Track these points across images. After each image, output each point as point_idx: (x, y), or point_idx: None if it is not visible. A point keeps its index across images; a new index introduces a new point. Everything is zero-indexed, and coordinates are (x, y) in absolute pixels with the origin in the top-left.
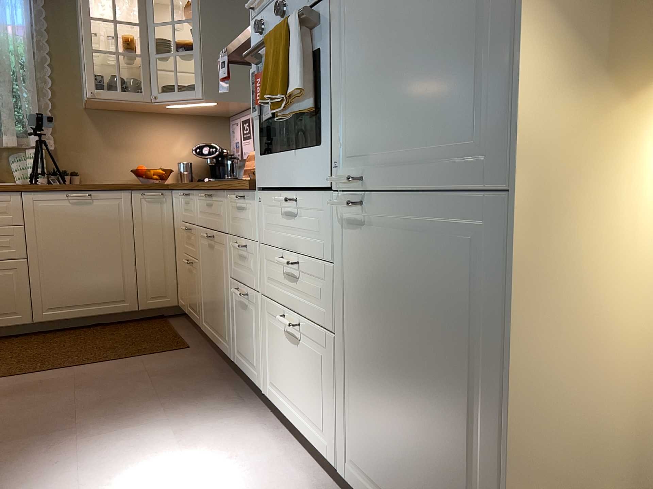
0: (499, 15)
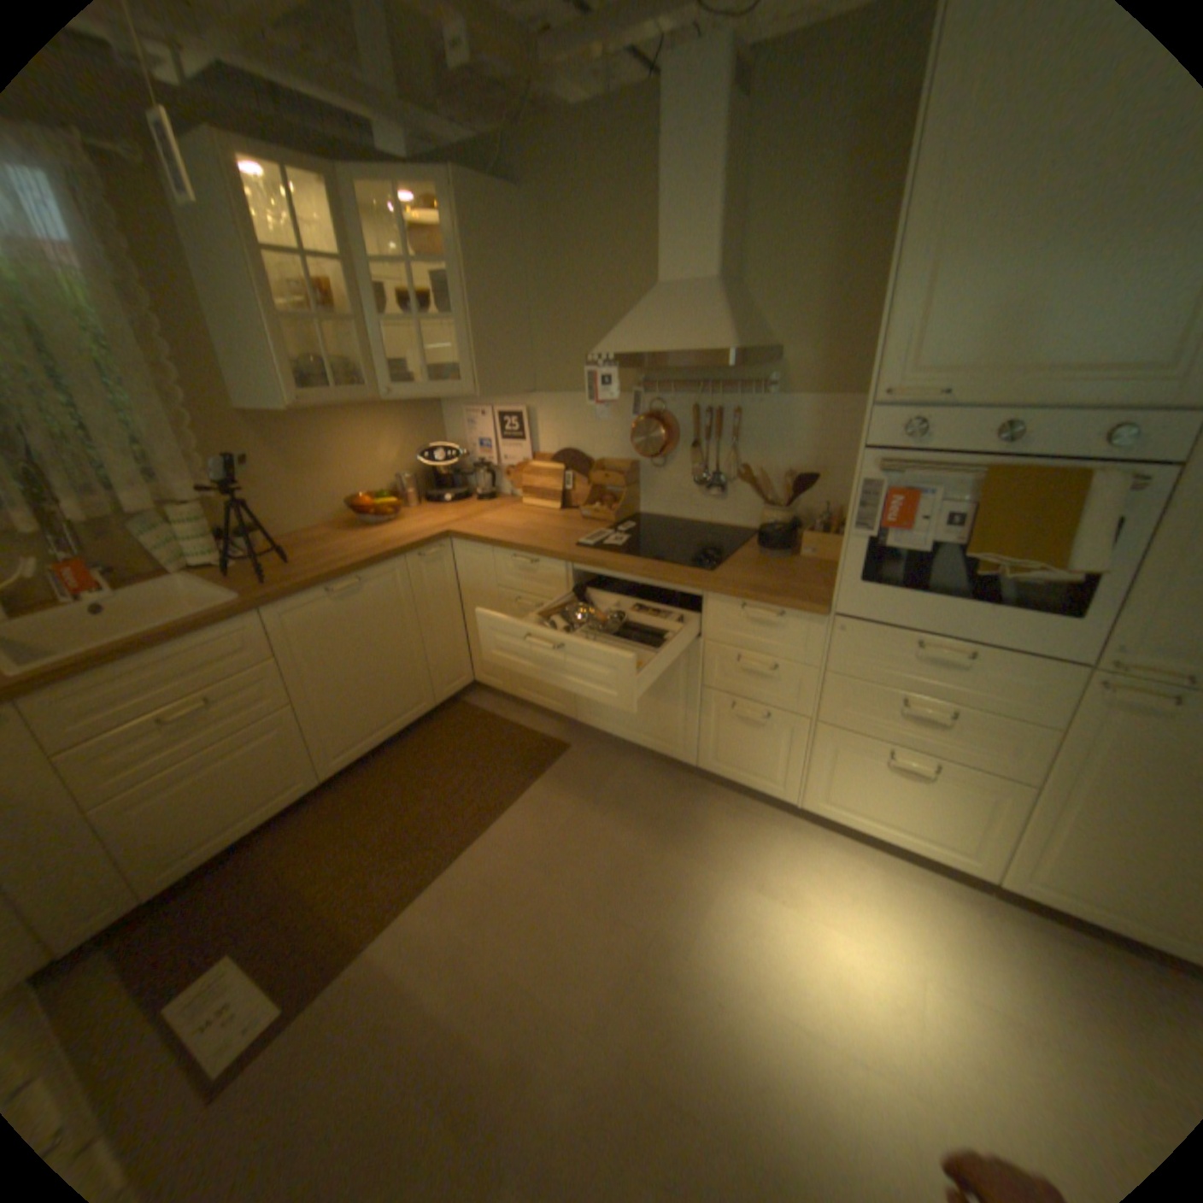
0: None
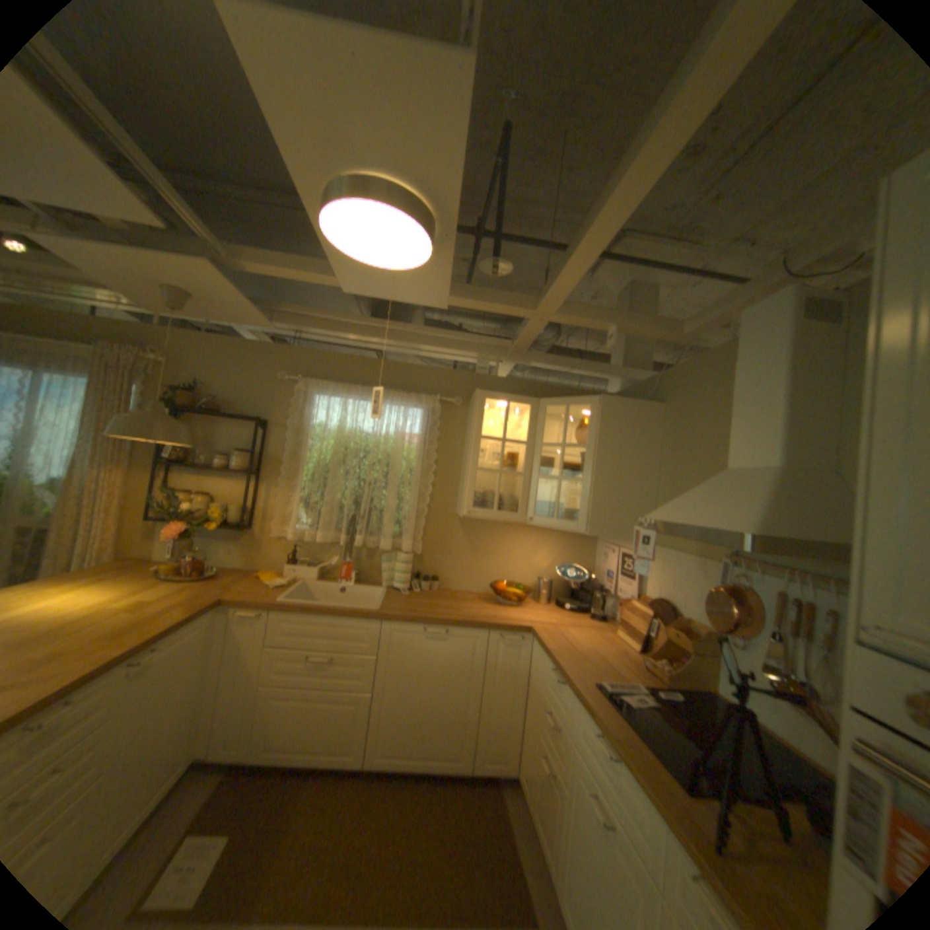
0: None
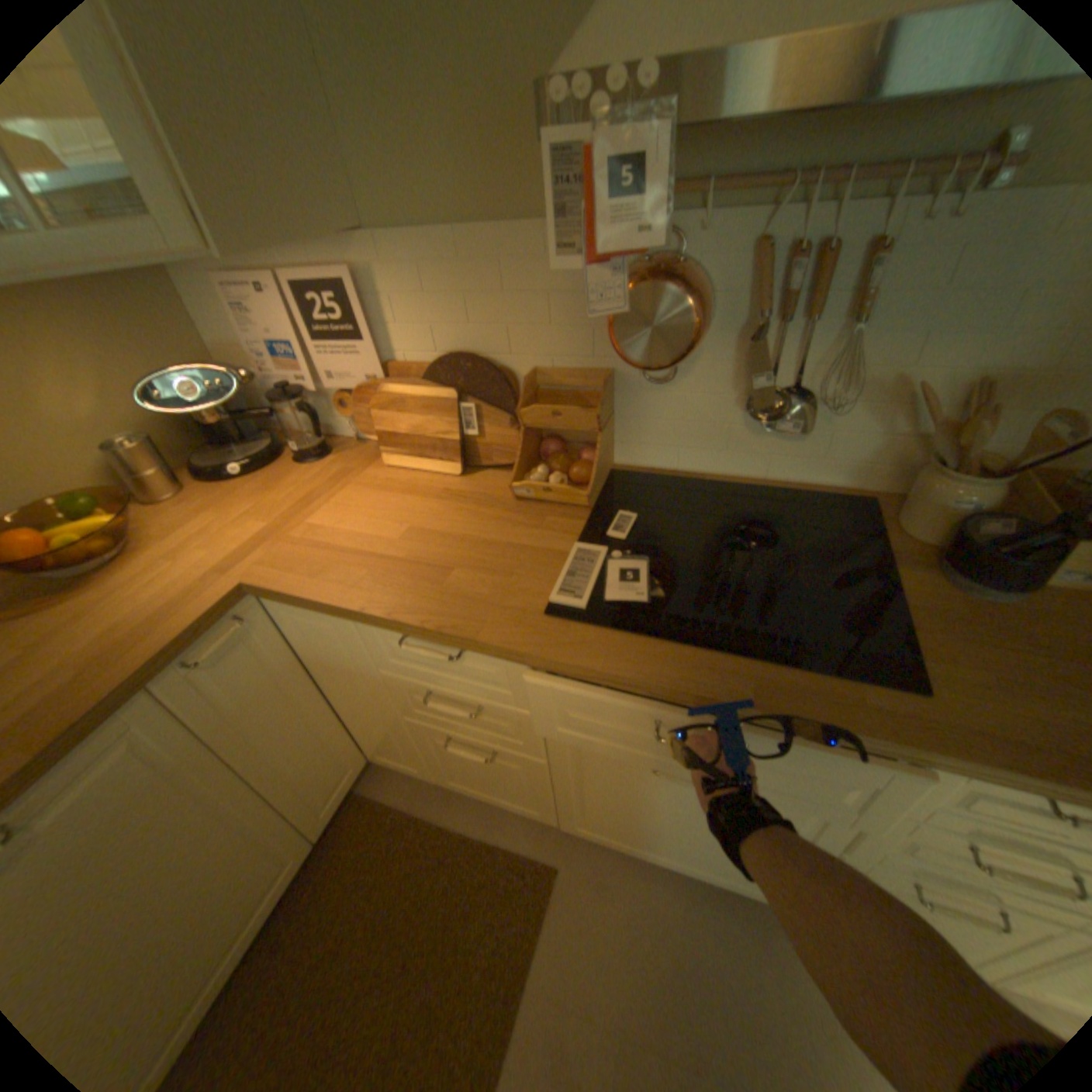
0: None
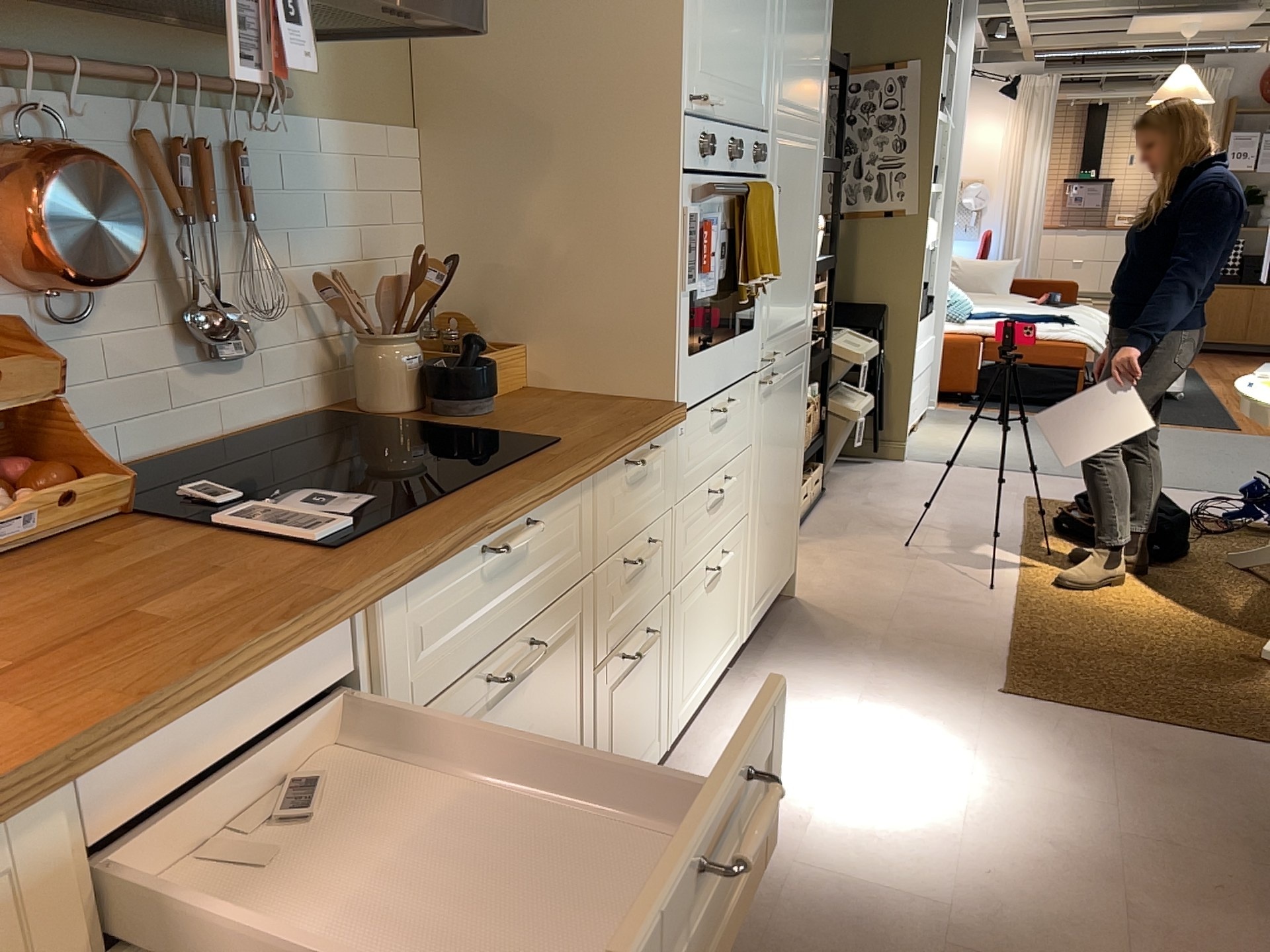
0: (811, 254)
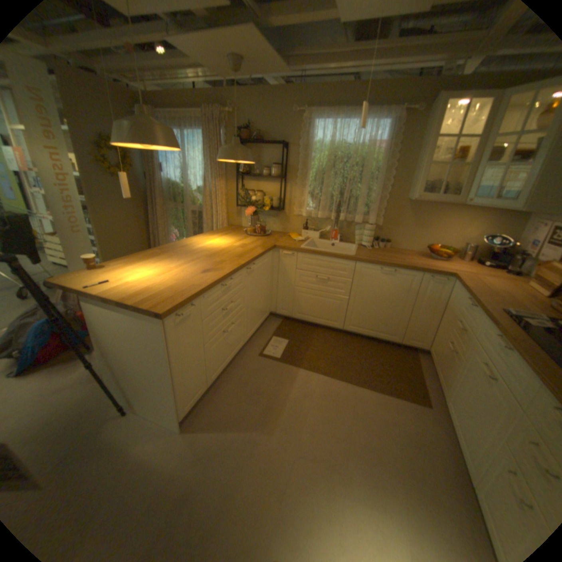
0: None
